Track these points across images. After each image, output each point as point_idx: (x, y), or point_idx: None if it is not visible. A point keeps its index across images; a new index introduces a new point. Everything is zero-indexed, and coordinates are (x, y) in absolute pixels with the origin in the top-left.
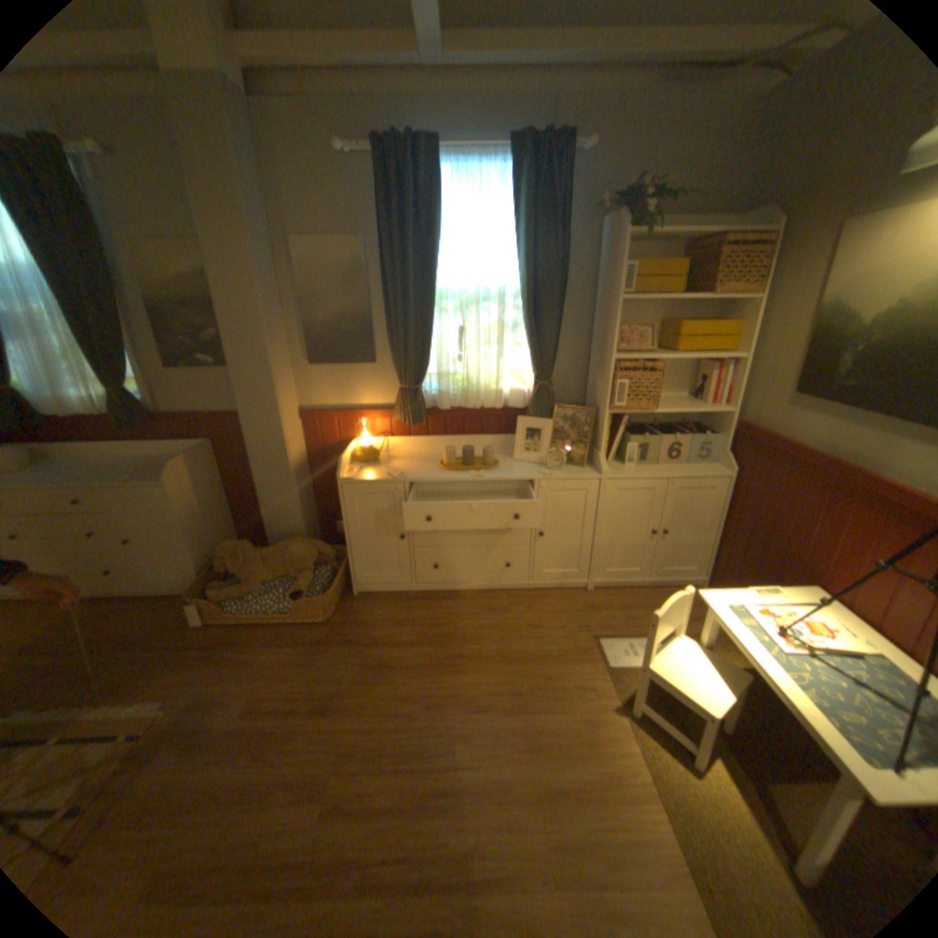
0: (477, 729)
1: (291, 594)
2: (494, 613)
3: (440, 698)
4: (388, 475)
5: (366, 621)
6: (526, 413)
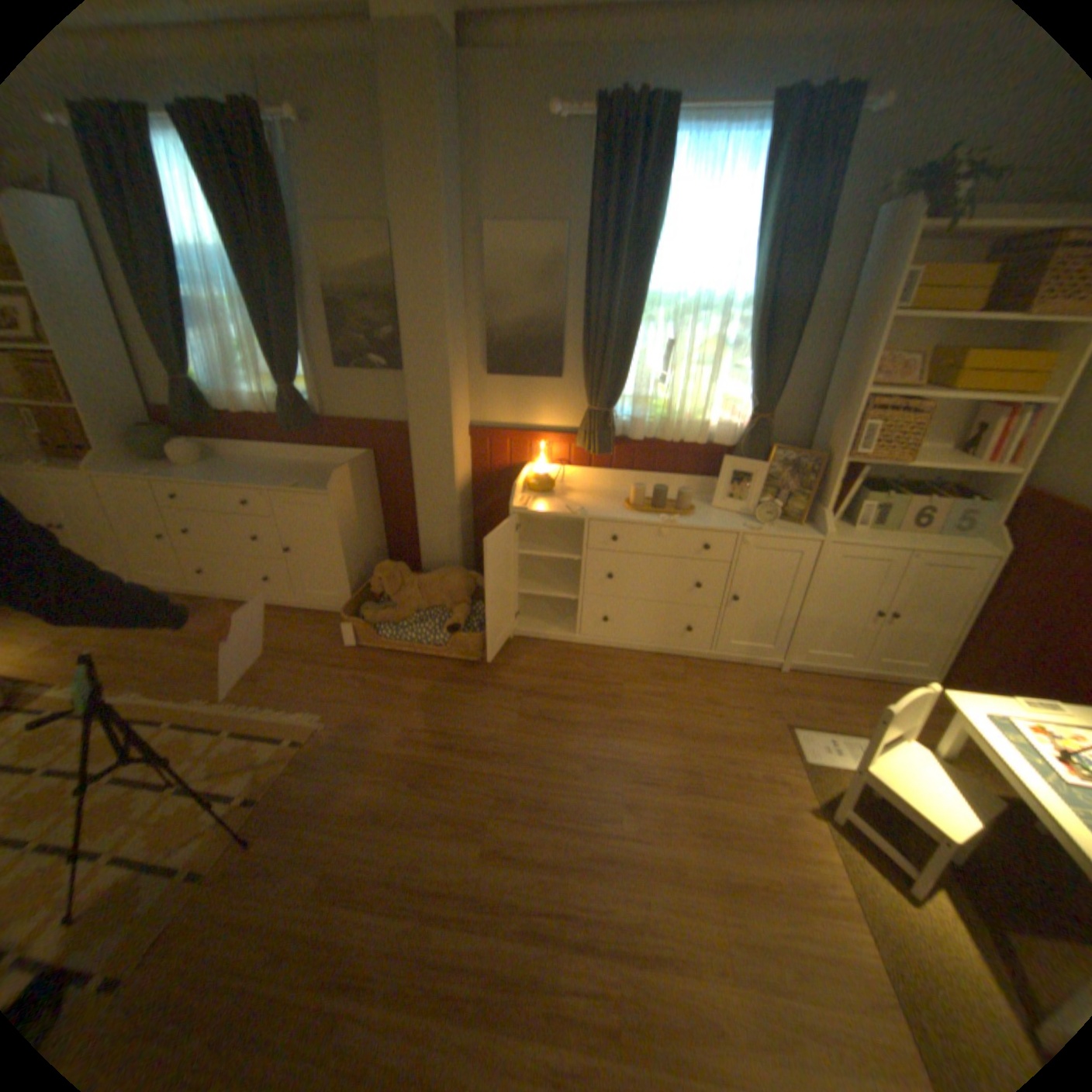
0: (647, 801)
1: (447, 627)
2: (667, 681)
3: (605, 762)
4: (565, 510)
5: (523, 667)
6: (734, 453)
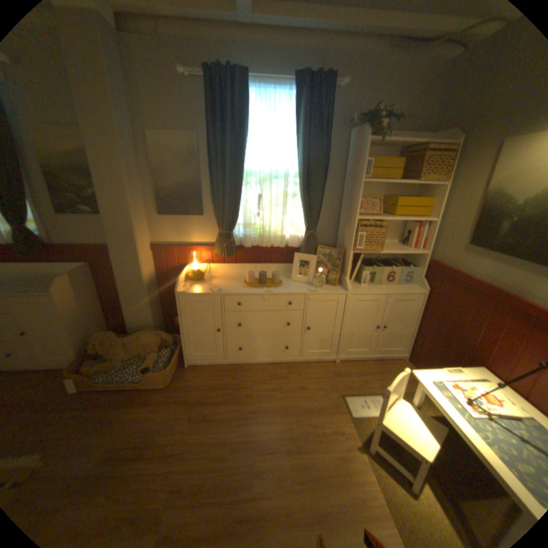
0: (268, 466)
1: (142, 369)
2: (277, 380)
3: (242, 443)
4: (210, 290)
5: (193, 386)
6: (300, 251)
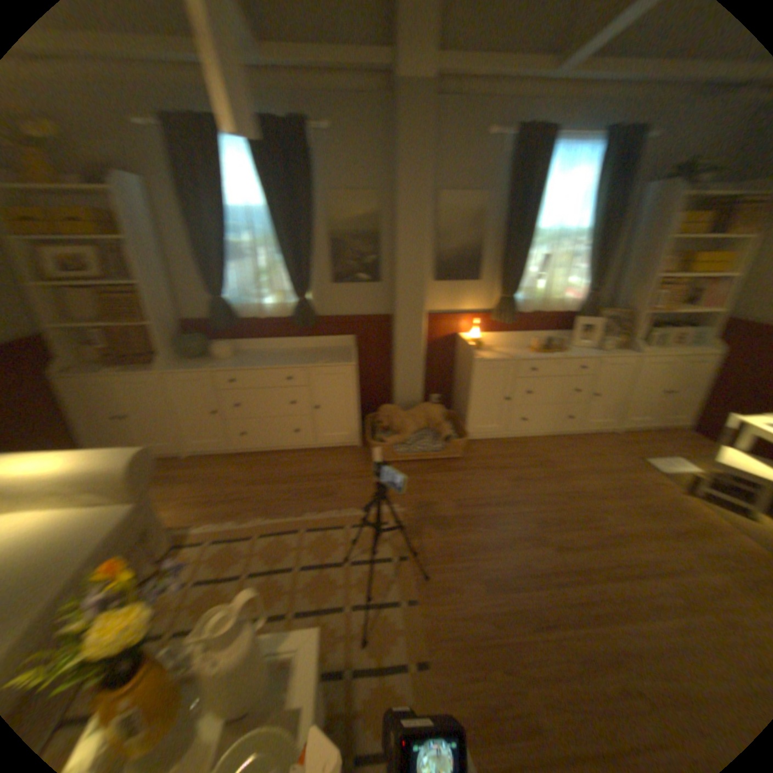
0: (610, 507)
1: (440, 439)
2: (568, 449)
3: (573, 493)
4: (504, 356)
5: (488, 455)
6: (579, 315)
